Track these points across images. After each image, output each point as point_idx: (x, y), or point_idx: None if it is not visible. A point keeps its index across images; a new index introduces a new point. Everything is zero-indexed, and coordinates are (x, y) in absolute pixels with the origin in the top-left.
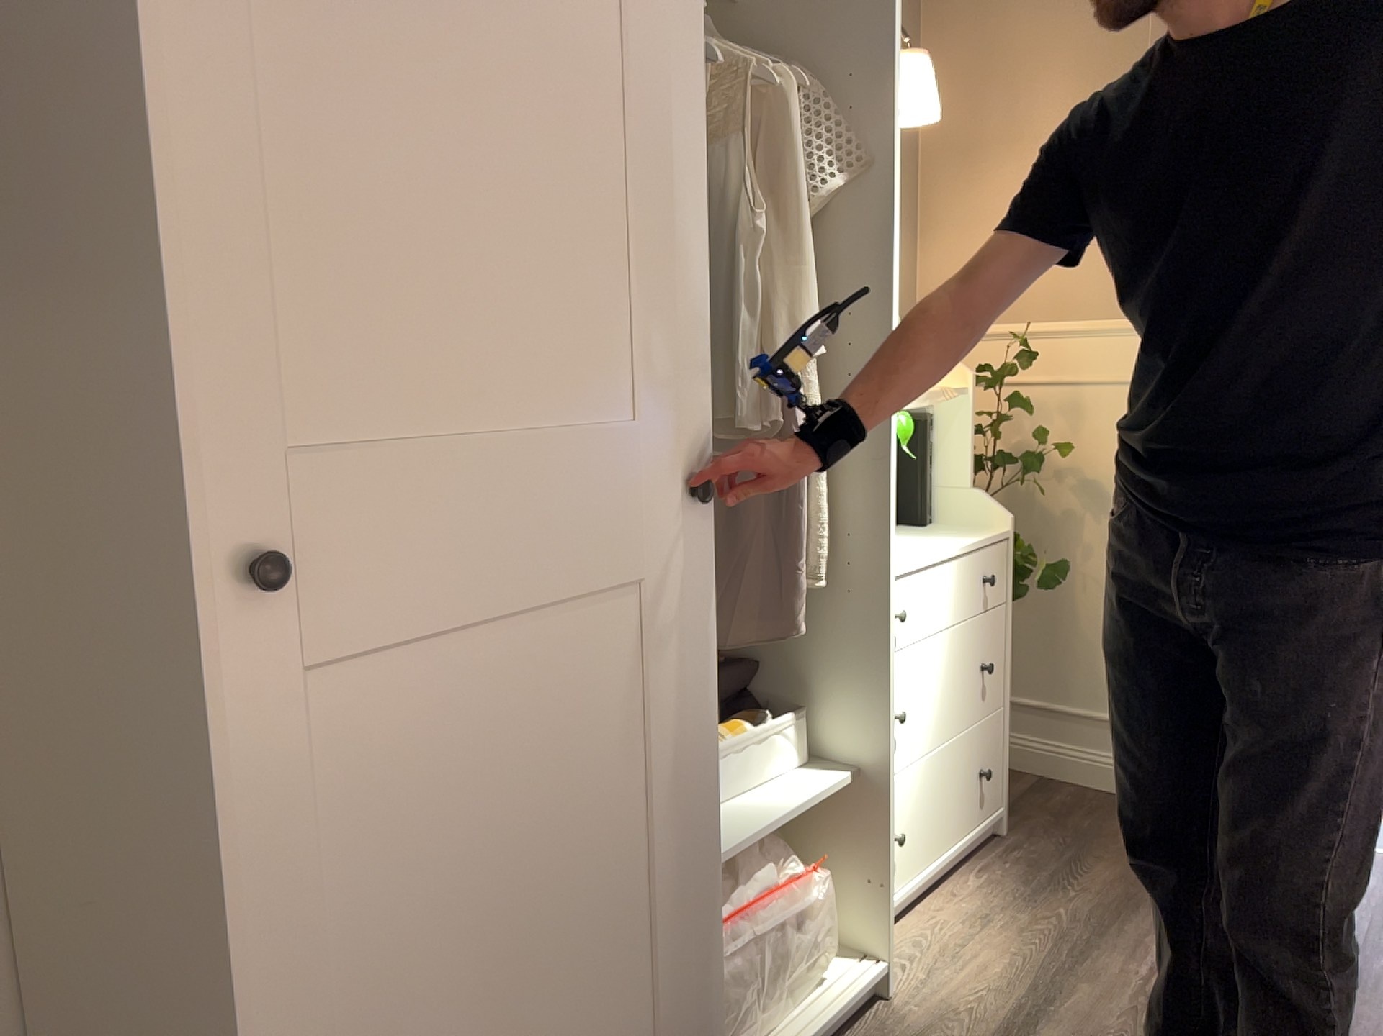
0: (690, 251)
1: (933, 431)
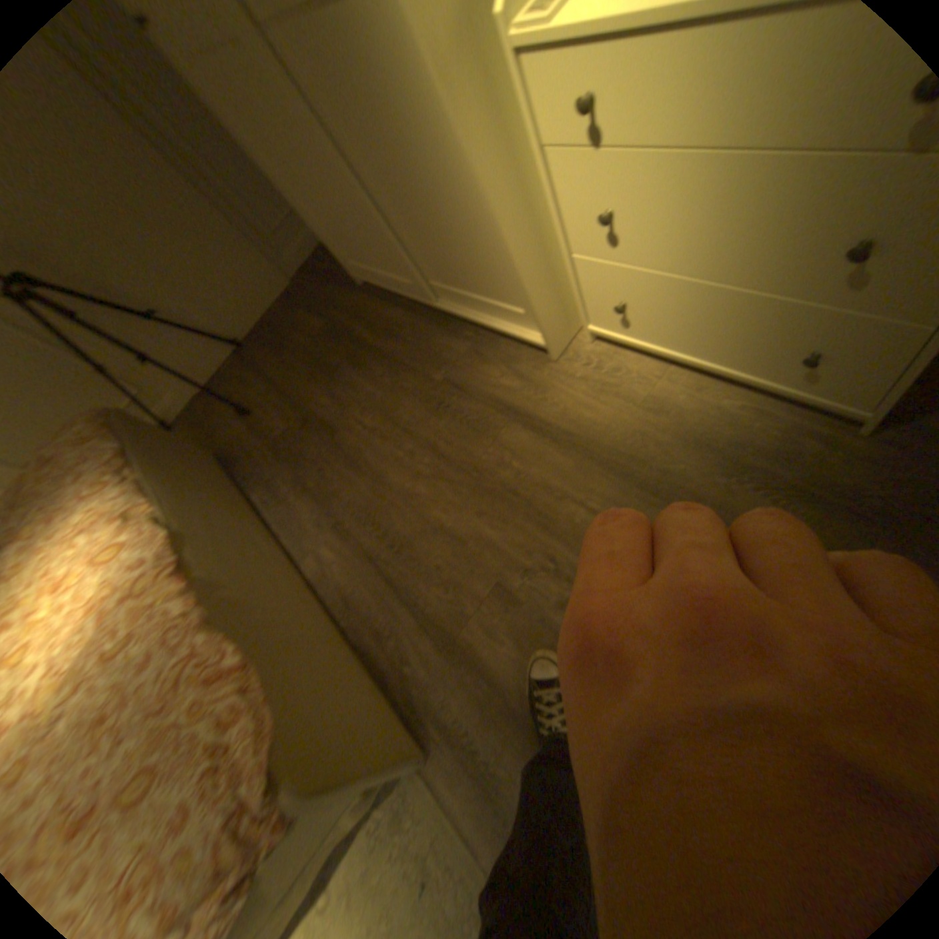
0: None
1: None
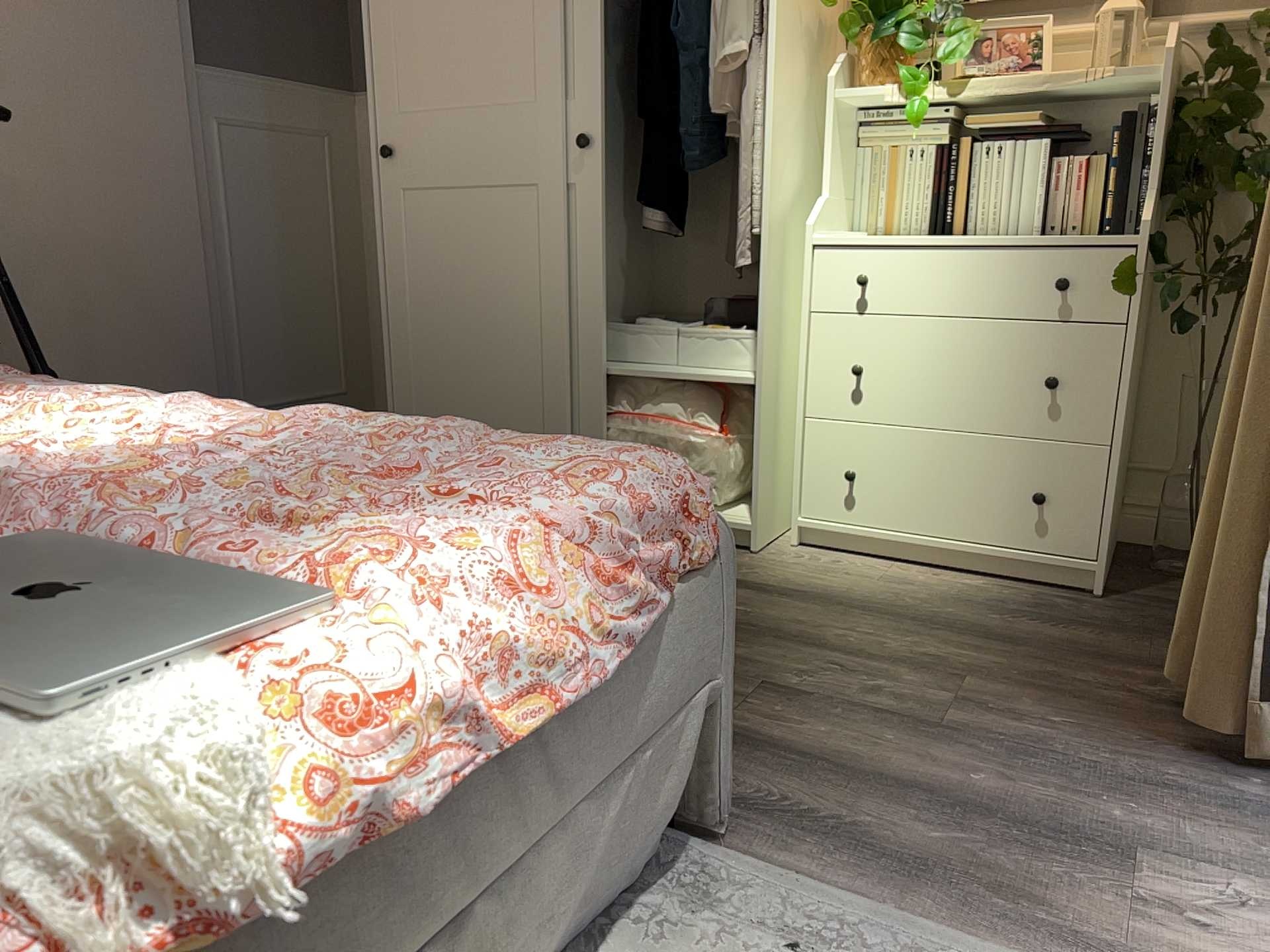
0: (588, 6)
1: (1153, 124)
